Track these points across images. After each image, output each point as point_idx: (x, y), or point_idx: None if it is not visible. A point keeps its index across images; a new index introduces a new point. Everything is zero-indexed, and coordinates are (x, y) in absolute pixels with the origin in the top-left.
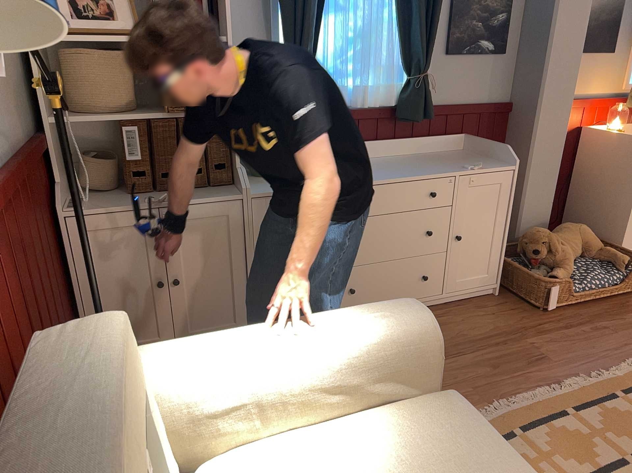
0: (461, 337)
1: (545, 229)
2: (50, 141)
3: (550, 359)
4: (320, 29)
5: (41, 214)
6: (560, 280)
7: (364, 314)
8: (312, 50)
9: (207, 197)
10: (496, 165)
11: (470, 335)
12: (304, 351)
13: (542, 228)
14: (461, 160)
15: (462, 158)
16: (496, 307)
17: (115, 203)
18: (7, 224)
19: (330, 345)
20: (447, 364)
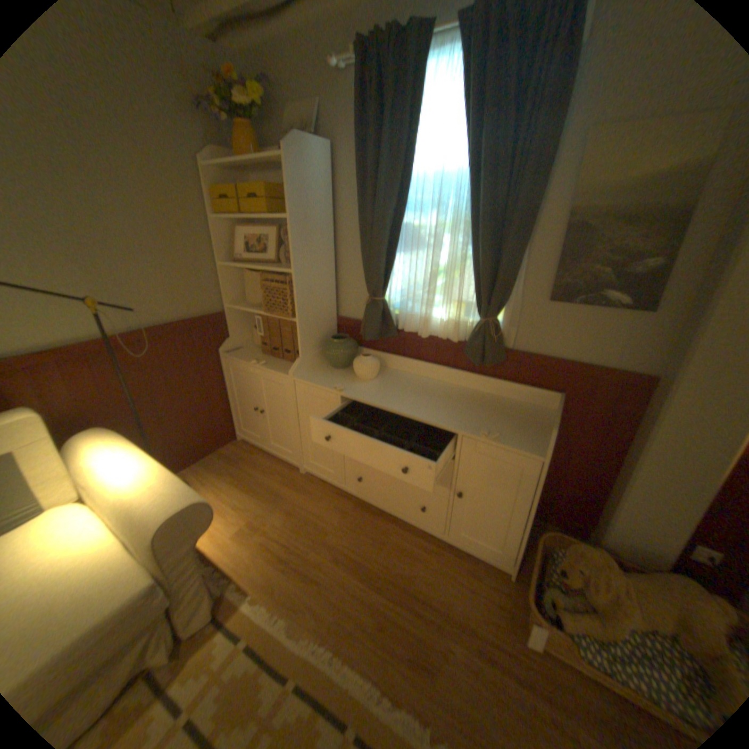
0: (407, 581)
1: (603, 559)
2: (227, 315)
3: (434, 682)
4: (395, 264)
5: (196, 352)
6: (572, 630)
7: (158, 489)
8: (381, 281)
9: (277, 370)
10: (524, 445)
11: (416, 586)
12: (112, 484)
13: (604, 555)
14: (505, 421)
15: (519, 419)
16: (487, 590)
17: (245, 356)
18: (125, 356)
19: (120, 491)
20: (356, 587)
